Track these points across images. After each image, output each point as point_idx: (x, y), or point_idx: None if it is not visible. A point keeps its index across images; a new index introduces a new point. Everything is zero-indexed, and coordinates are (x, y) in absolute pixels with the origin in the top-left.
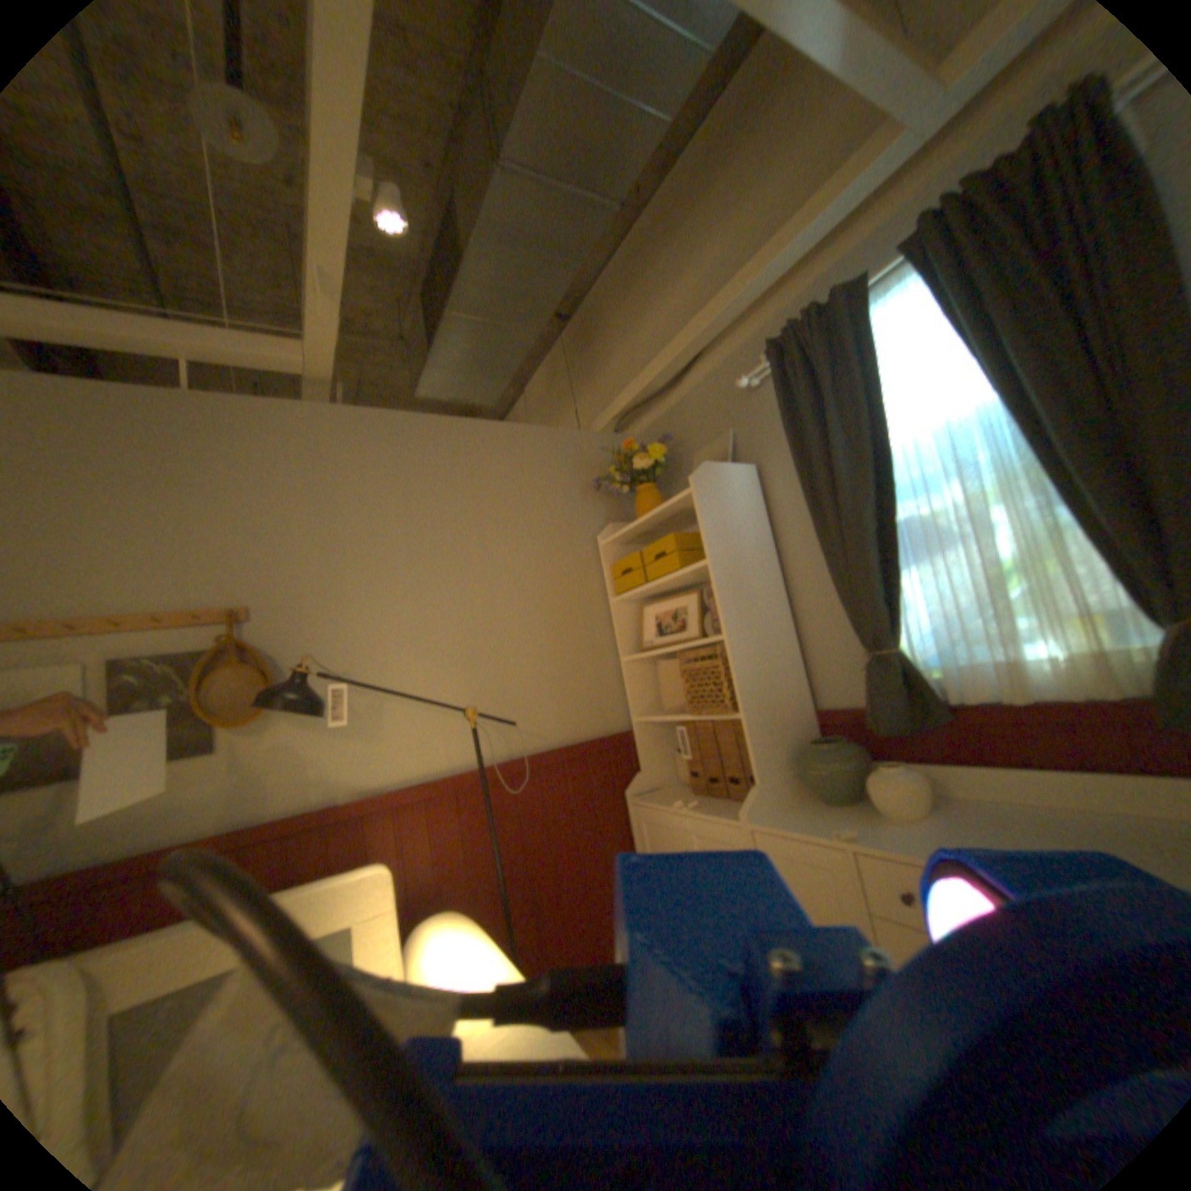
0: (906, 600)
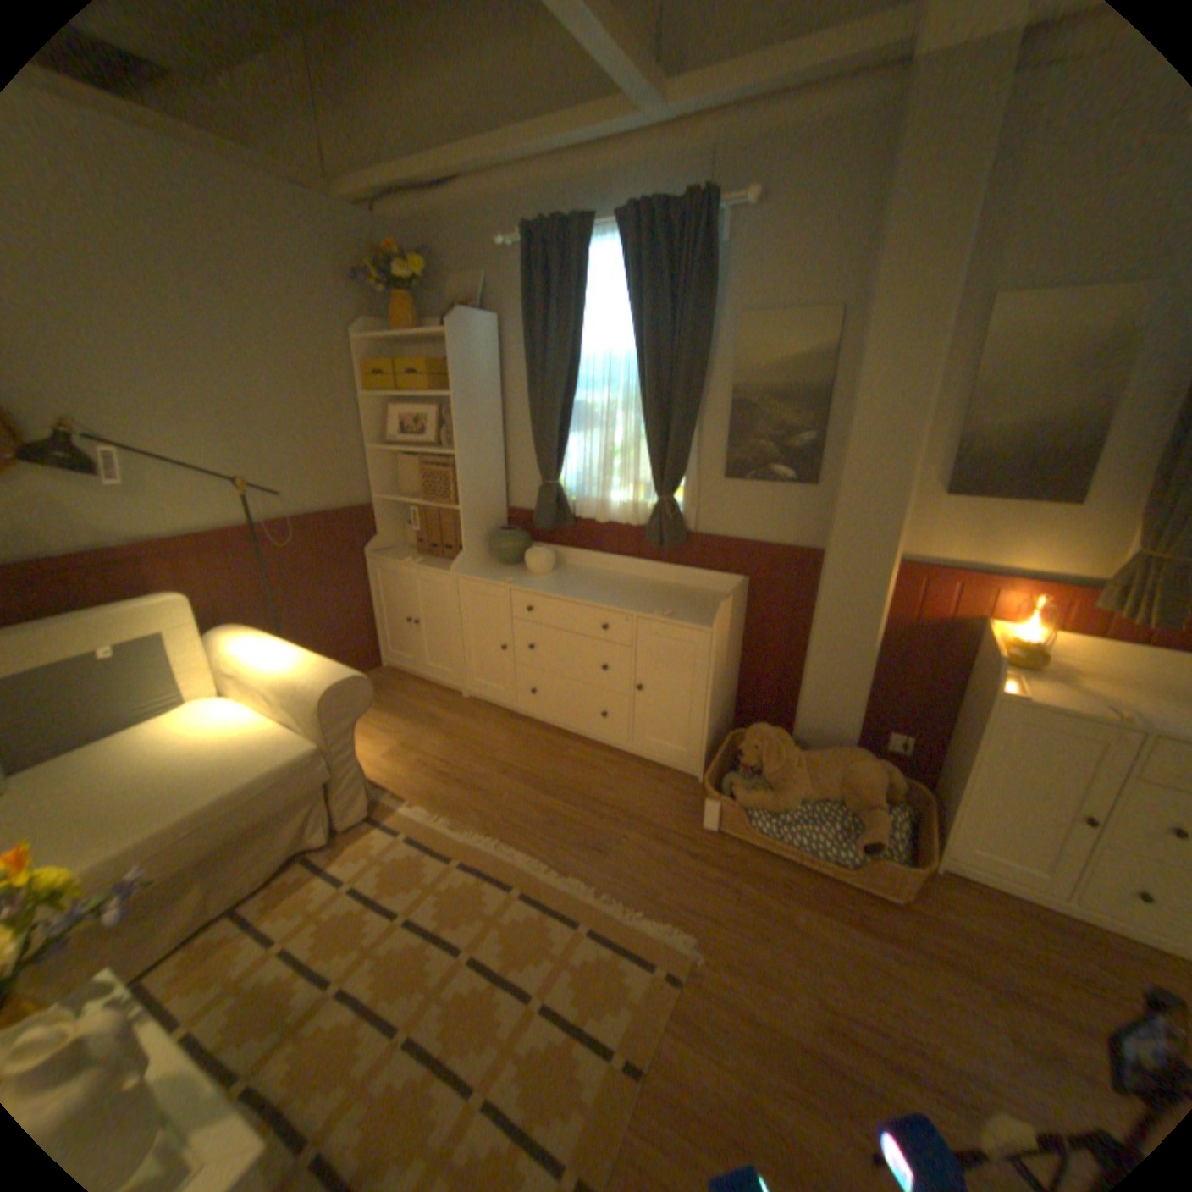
0: (567, 455)
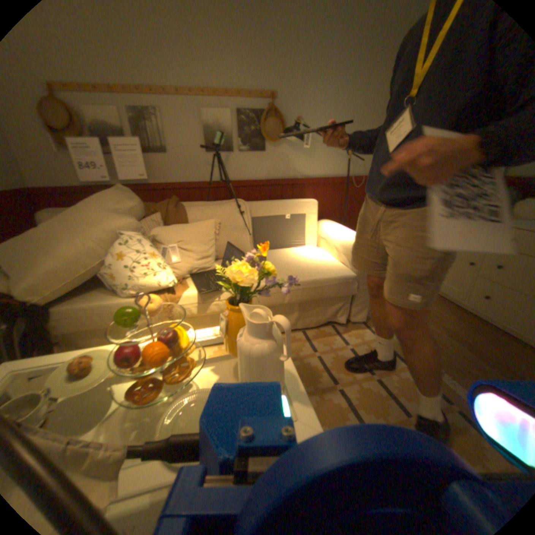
0: None
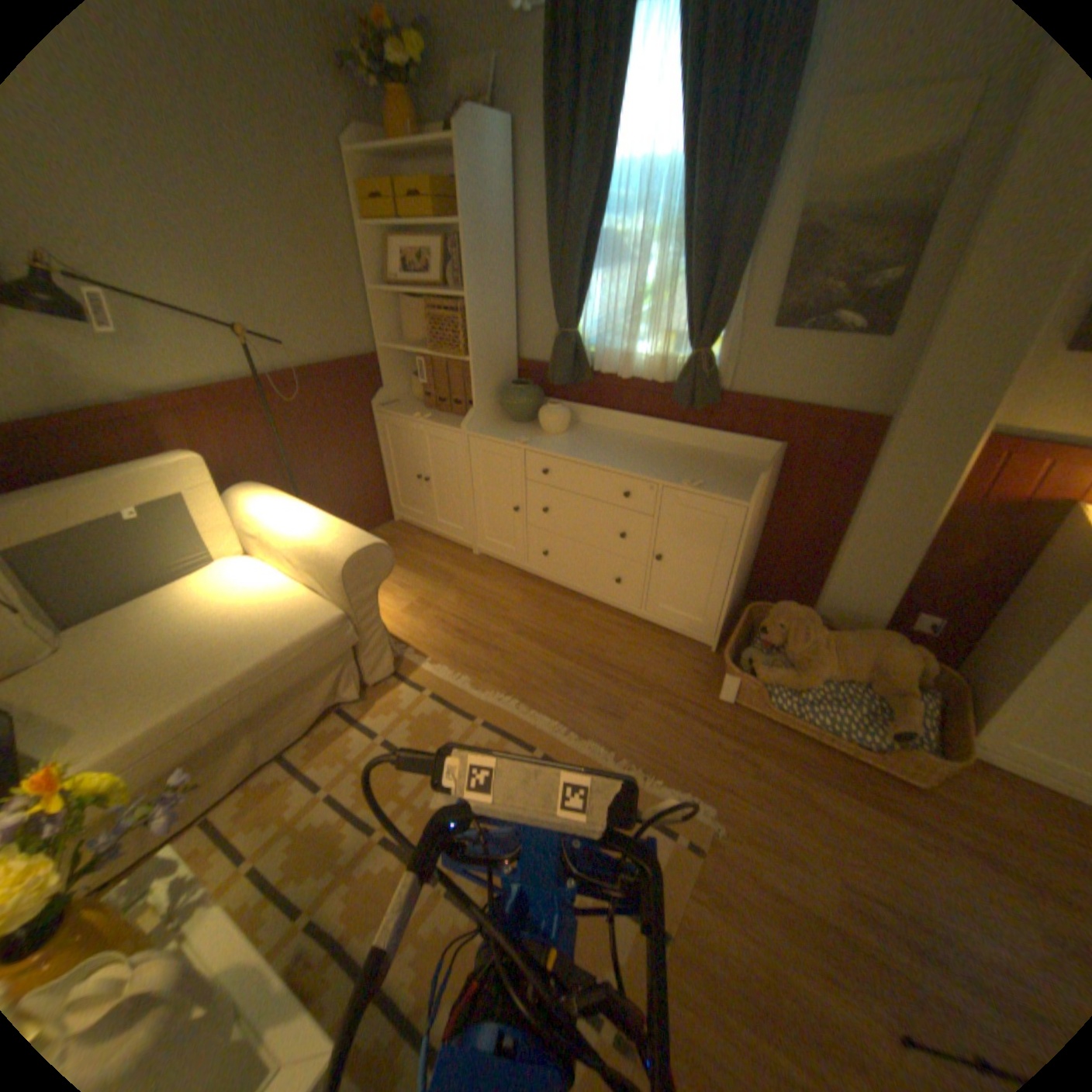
0: (588, 297)
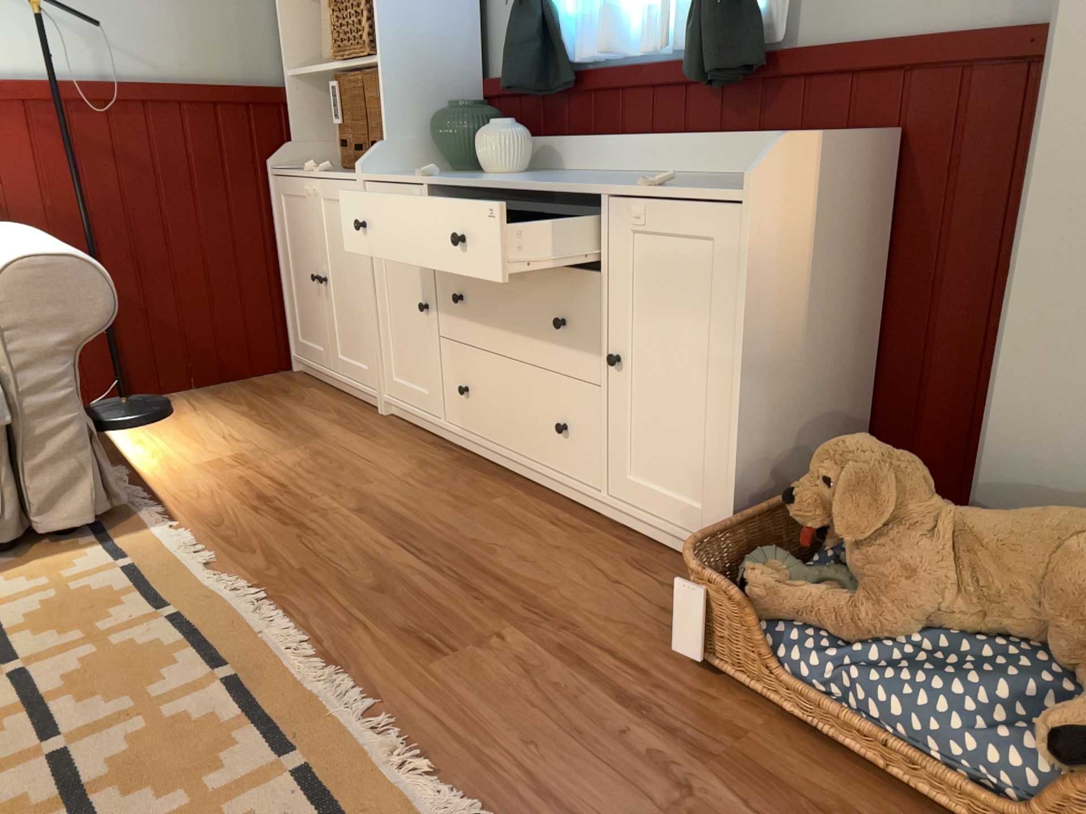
0: None
